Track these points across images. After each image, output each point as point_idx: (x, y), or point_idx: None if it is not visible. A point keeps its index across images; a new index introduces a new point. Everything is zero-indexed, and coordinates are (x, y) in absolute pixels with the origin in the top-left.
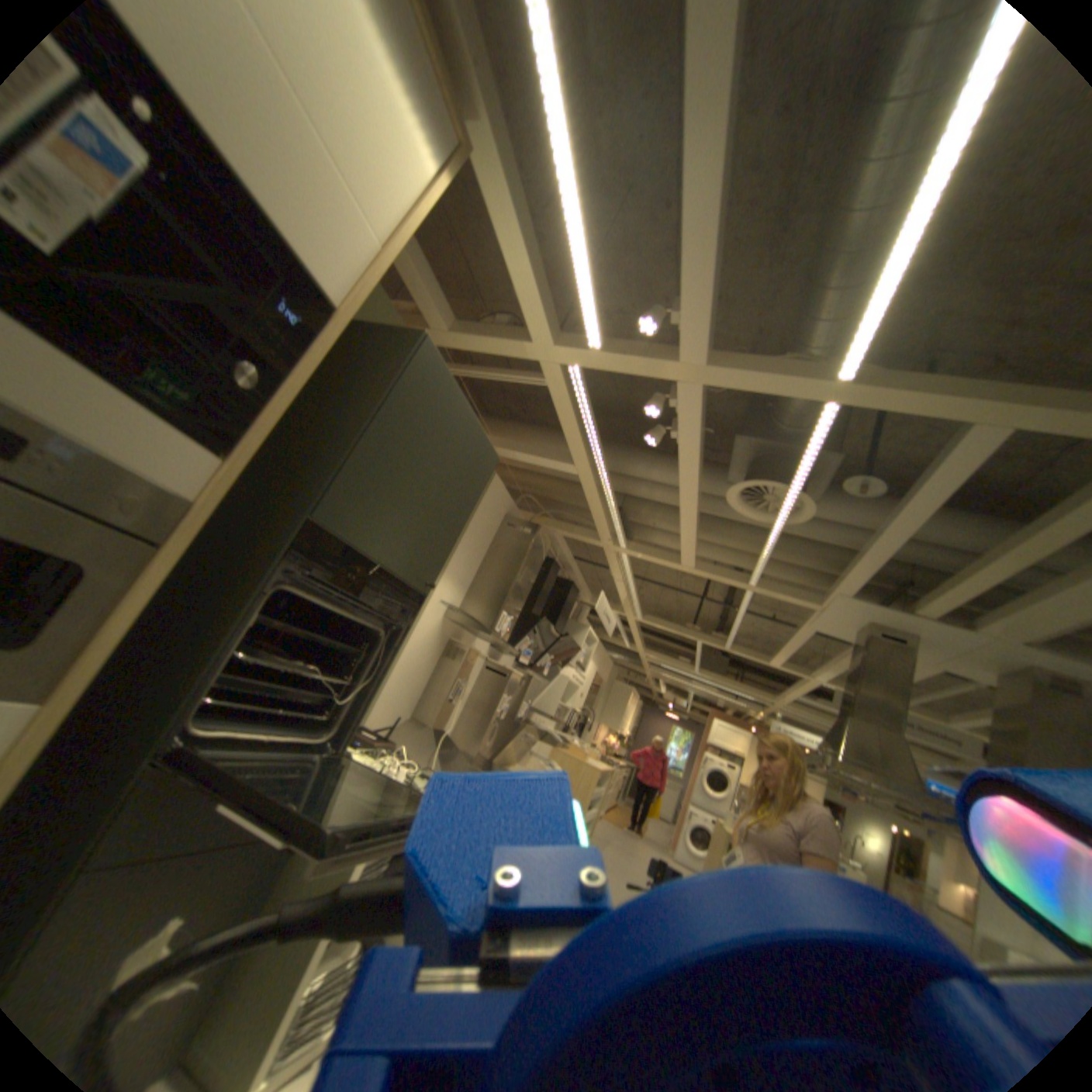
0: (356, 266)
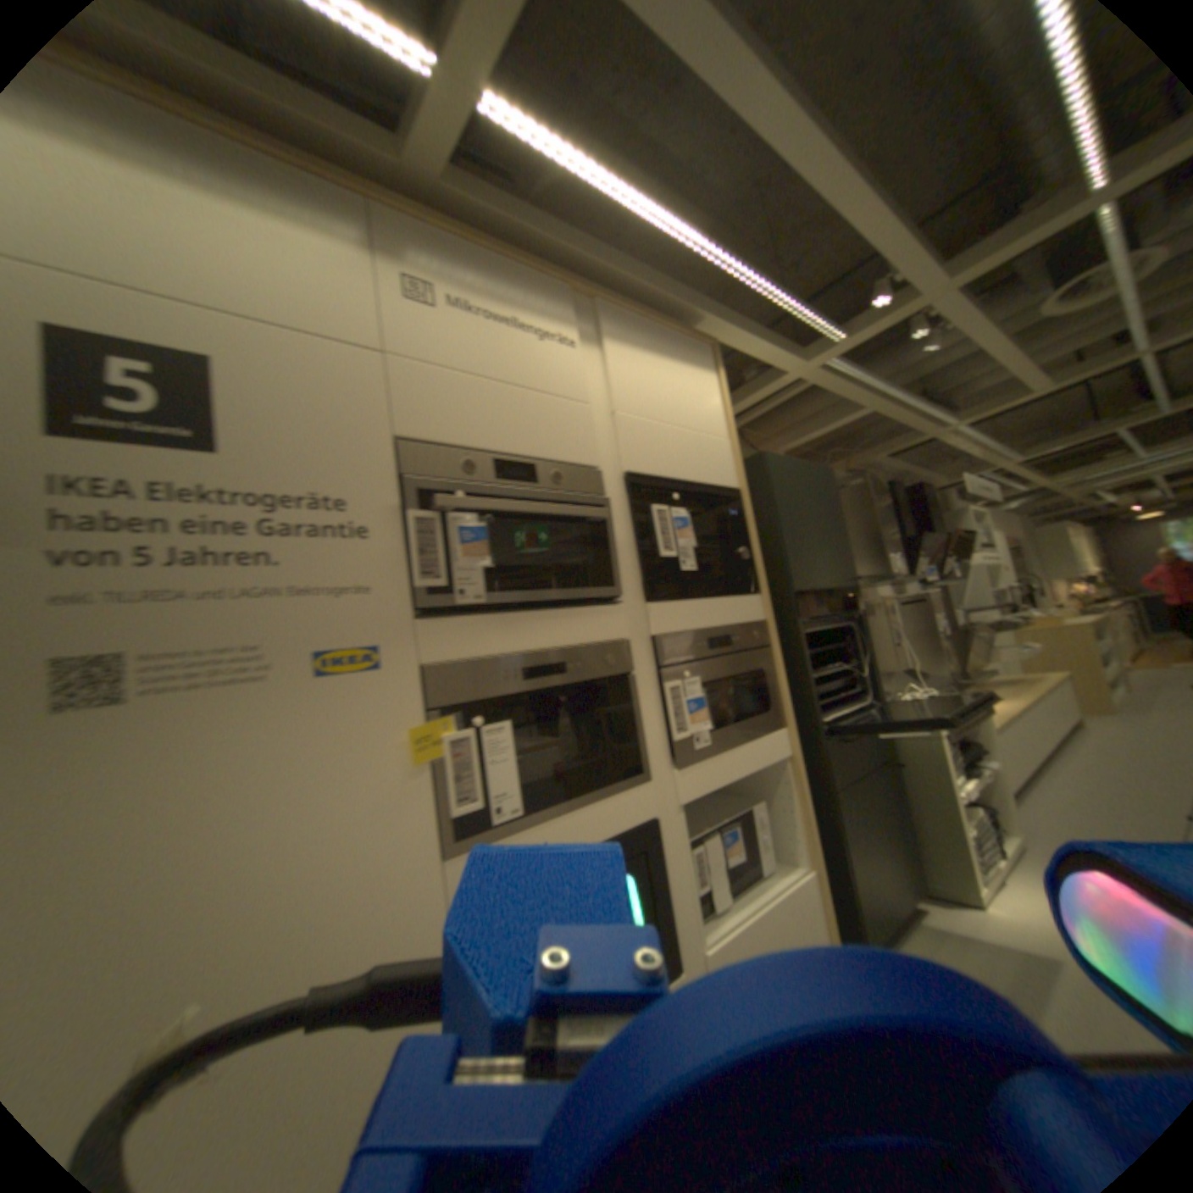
0: (730, 459)
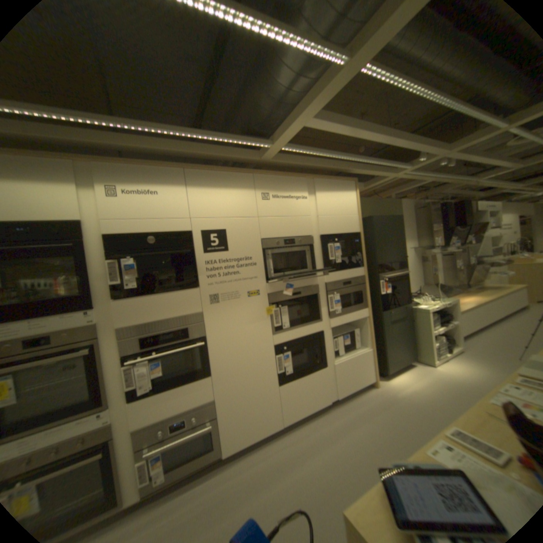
0: (356, 222)
